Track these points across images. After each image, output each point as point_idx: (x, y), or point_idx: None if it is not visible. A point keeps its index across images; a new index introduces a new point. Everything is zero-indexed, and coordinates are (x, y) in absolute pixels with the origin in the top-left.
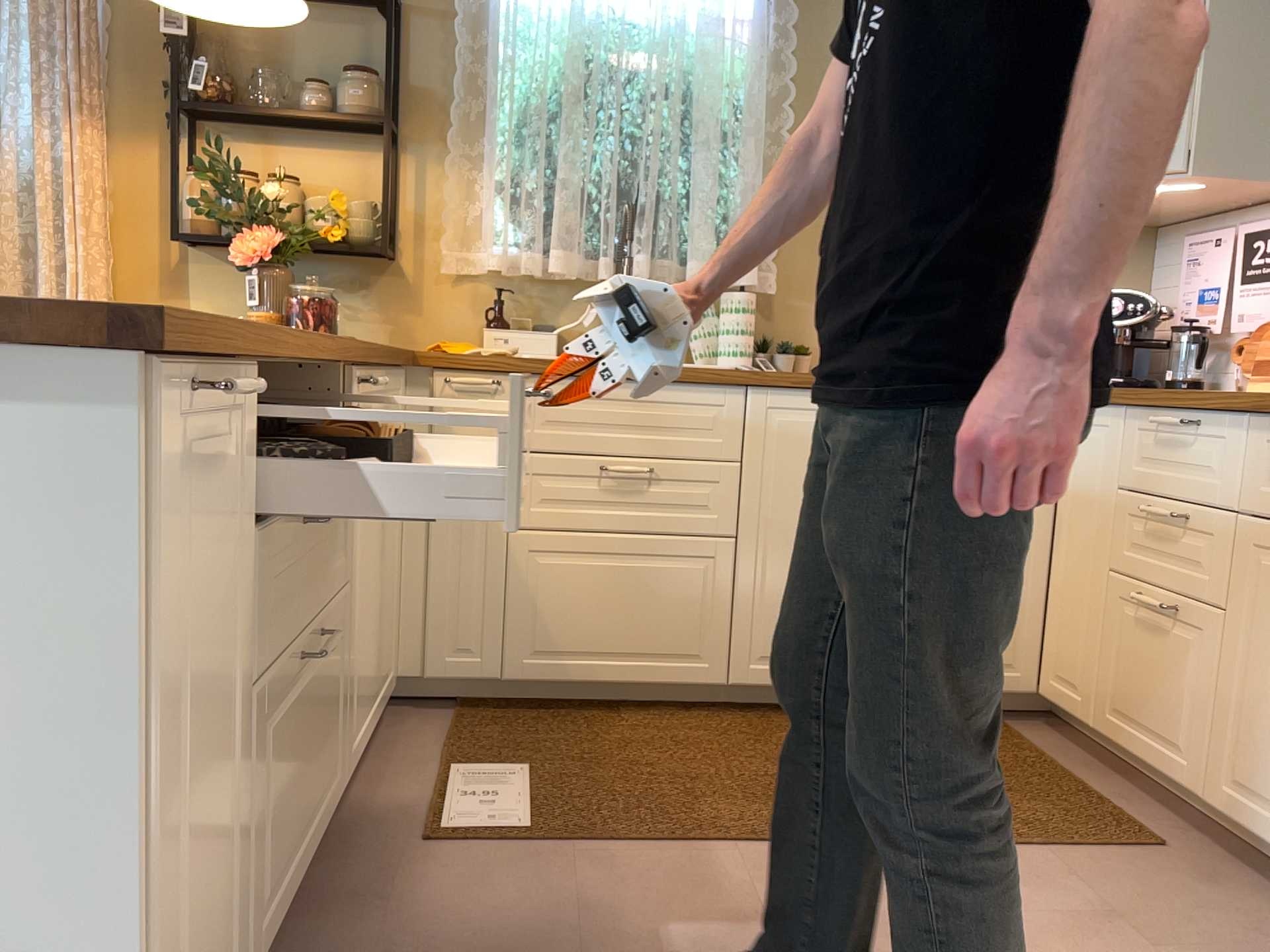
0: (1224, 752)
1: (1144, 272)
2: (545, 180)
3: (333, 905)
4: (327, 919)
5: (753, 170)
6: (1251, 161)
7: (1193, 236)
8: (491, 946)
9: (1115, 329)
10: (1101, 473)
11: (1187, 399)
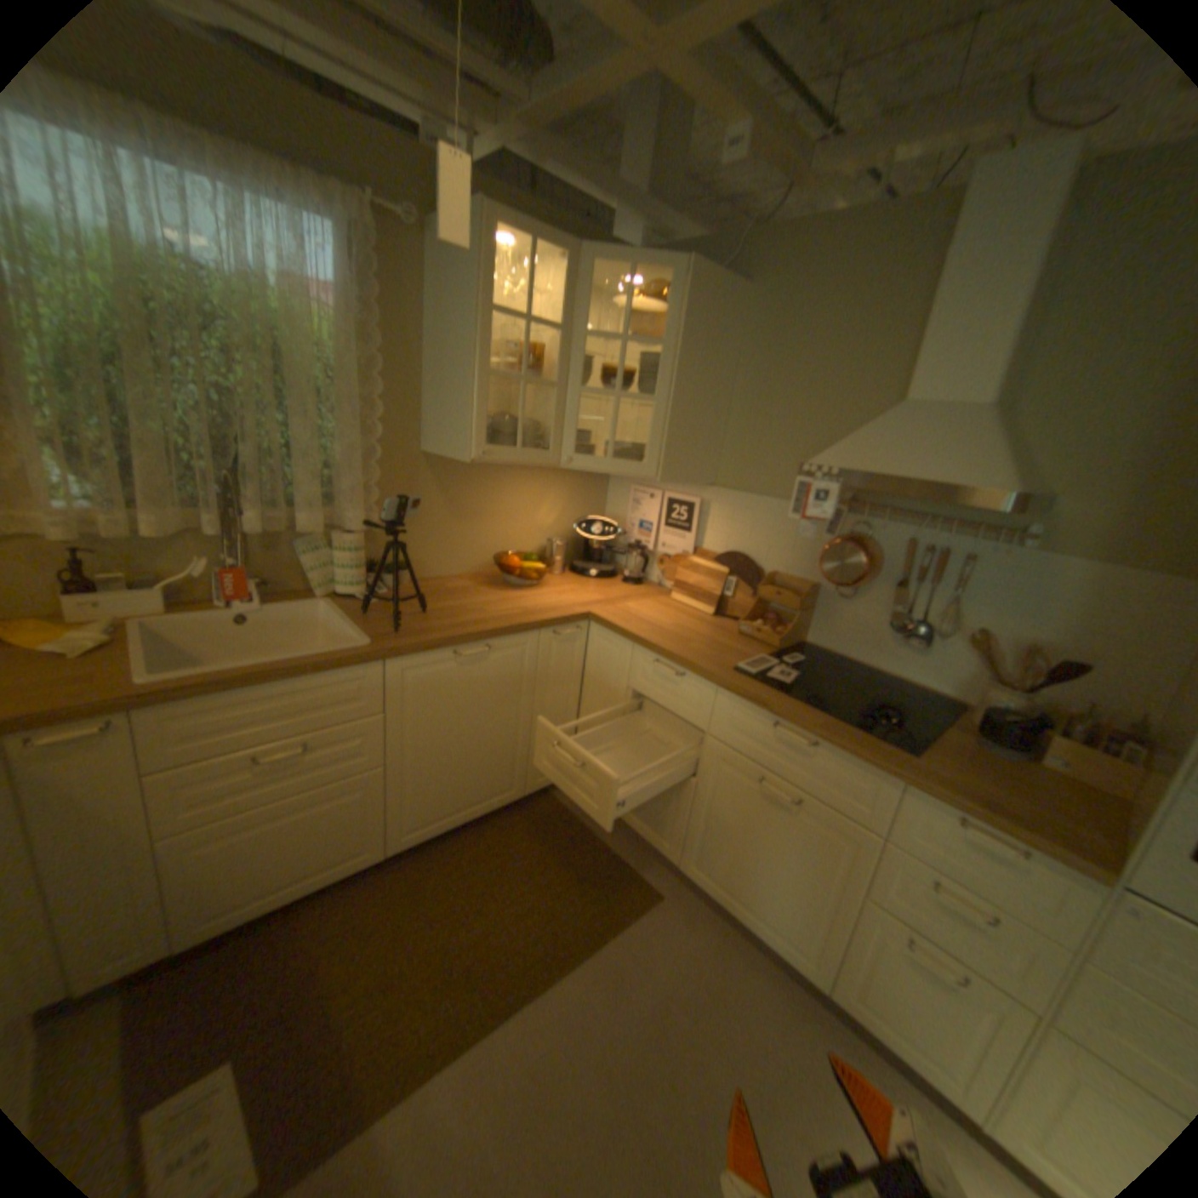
0: (691, 850)
1: (601, 495)
2: (111, 434)
3: None
4: None
5: (351, 438)
6: (683, 474)
7: (634, 488)
8: None
9: (591, 538)
10: (613, 673)
11: (677, 661)
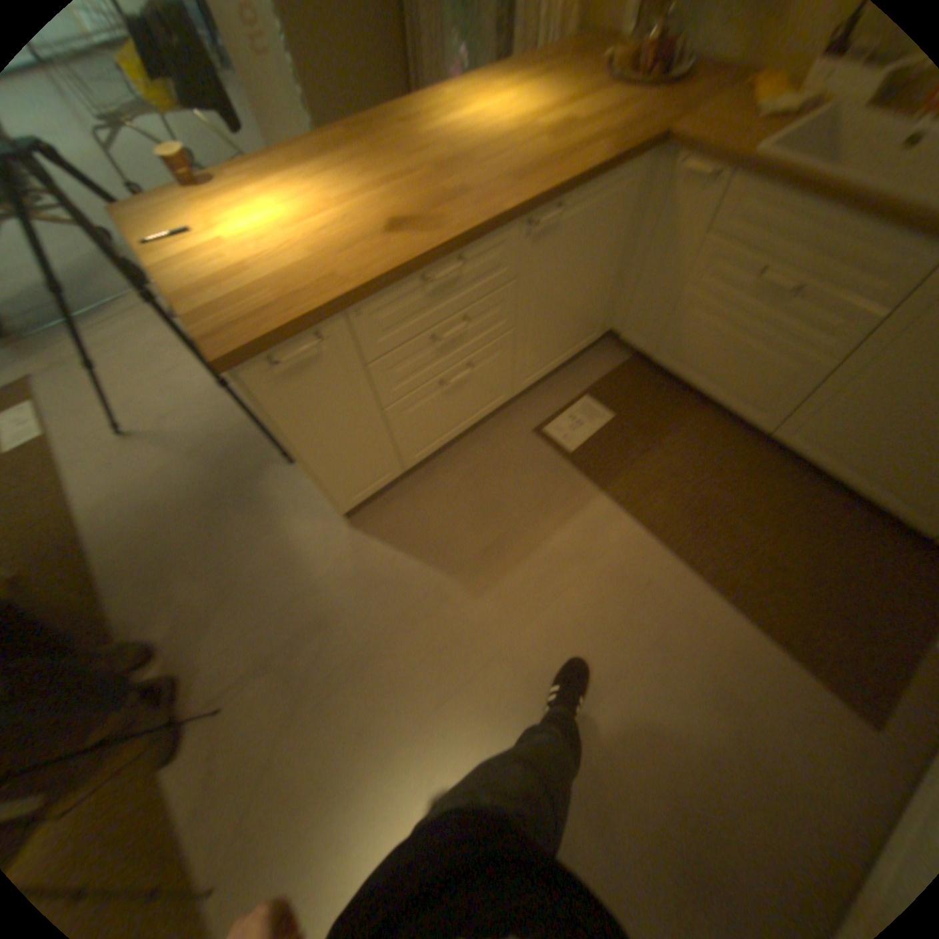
0: None
1: None
2: None
3: (481, 441)
4: (474, 446)
5: None
6: None
7: None
8: (501, 495)
9: None
10: None
11: None
